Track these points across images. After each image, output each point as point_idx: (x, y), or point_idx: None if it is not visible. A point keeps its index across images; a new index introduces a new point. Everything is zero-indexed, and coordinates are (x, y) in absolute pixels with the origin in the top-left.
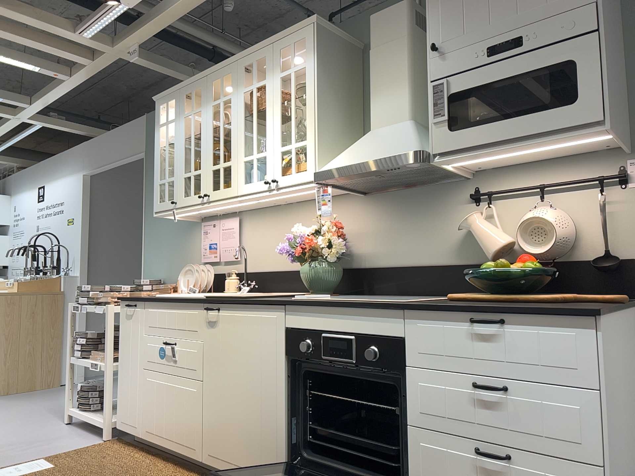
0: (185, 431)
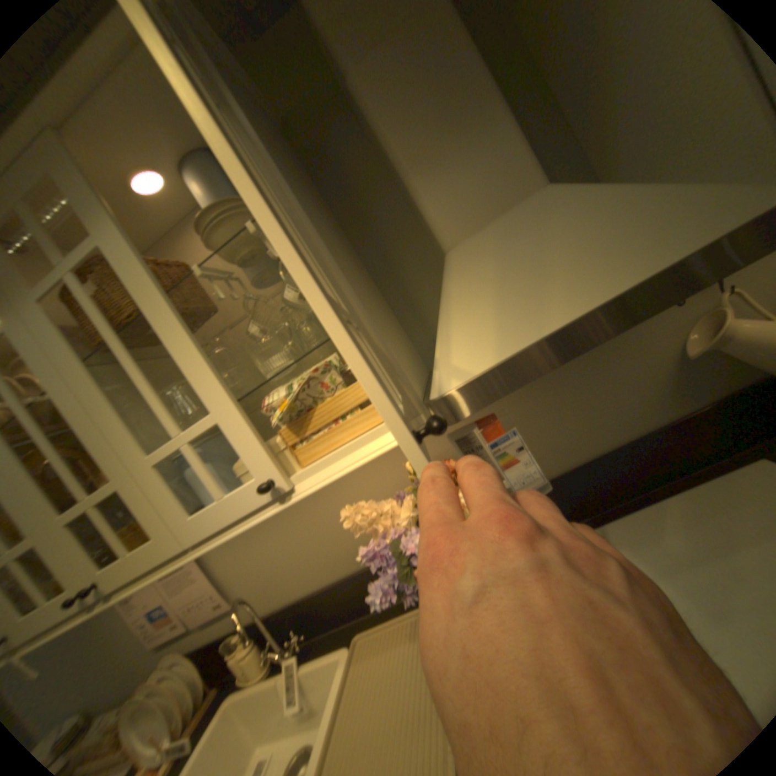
0: None
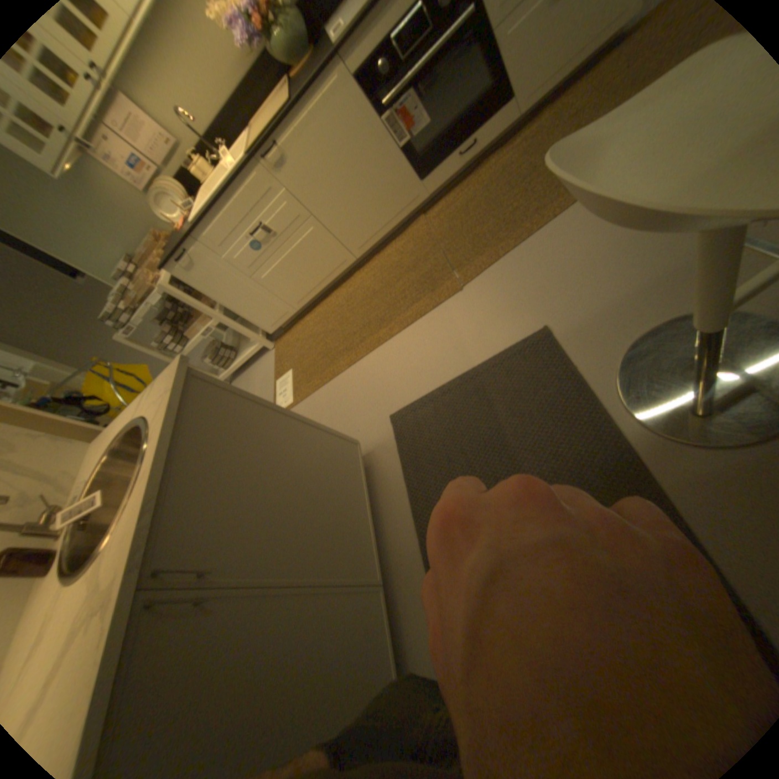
0: (330, 259)
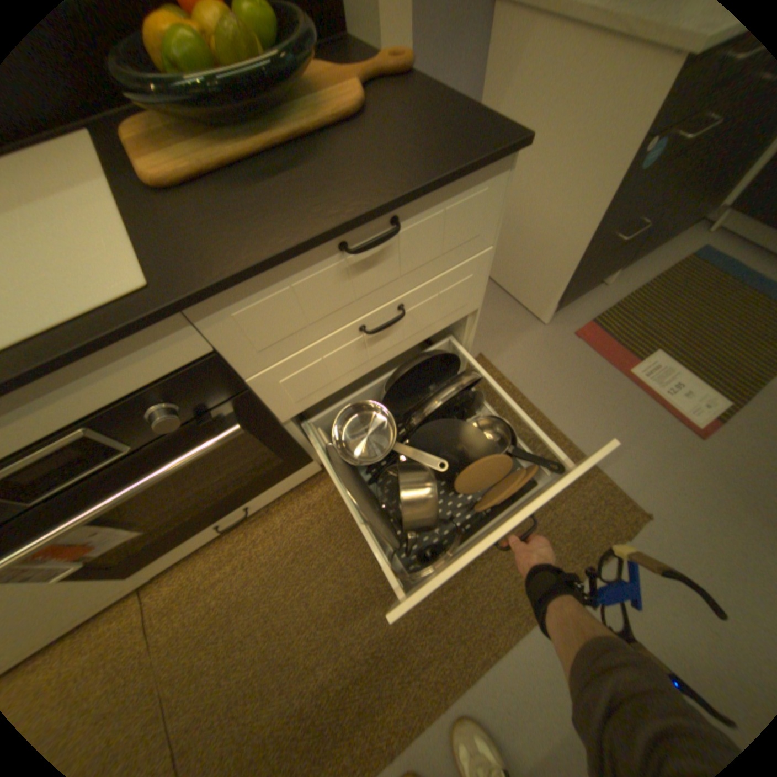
0: None
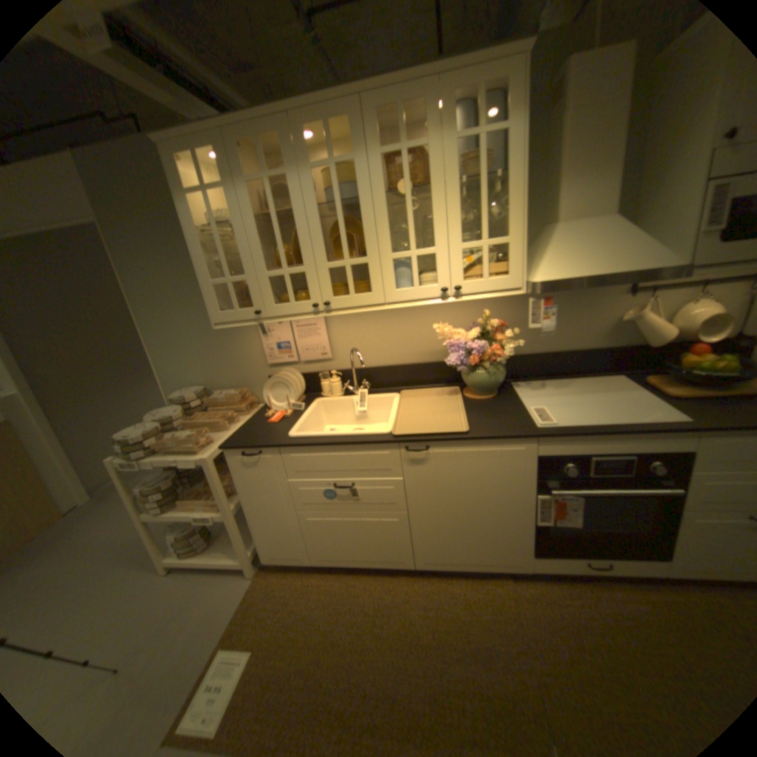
0: (387, 552)
